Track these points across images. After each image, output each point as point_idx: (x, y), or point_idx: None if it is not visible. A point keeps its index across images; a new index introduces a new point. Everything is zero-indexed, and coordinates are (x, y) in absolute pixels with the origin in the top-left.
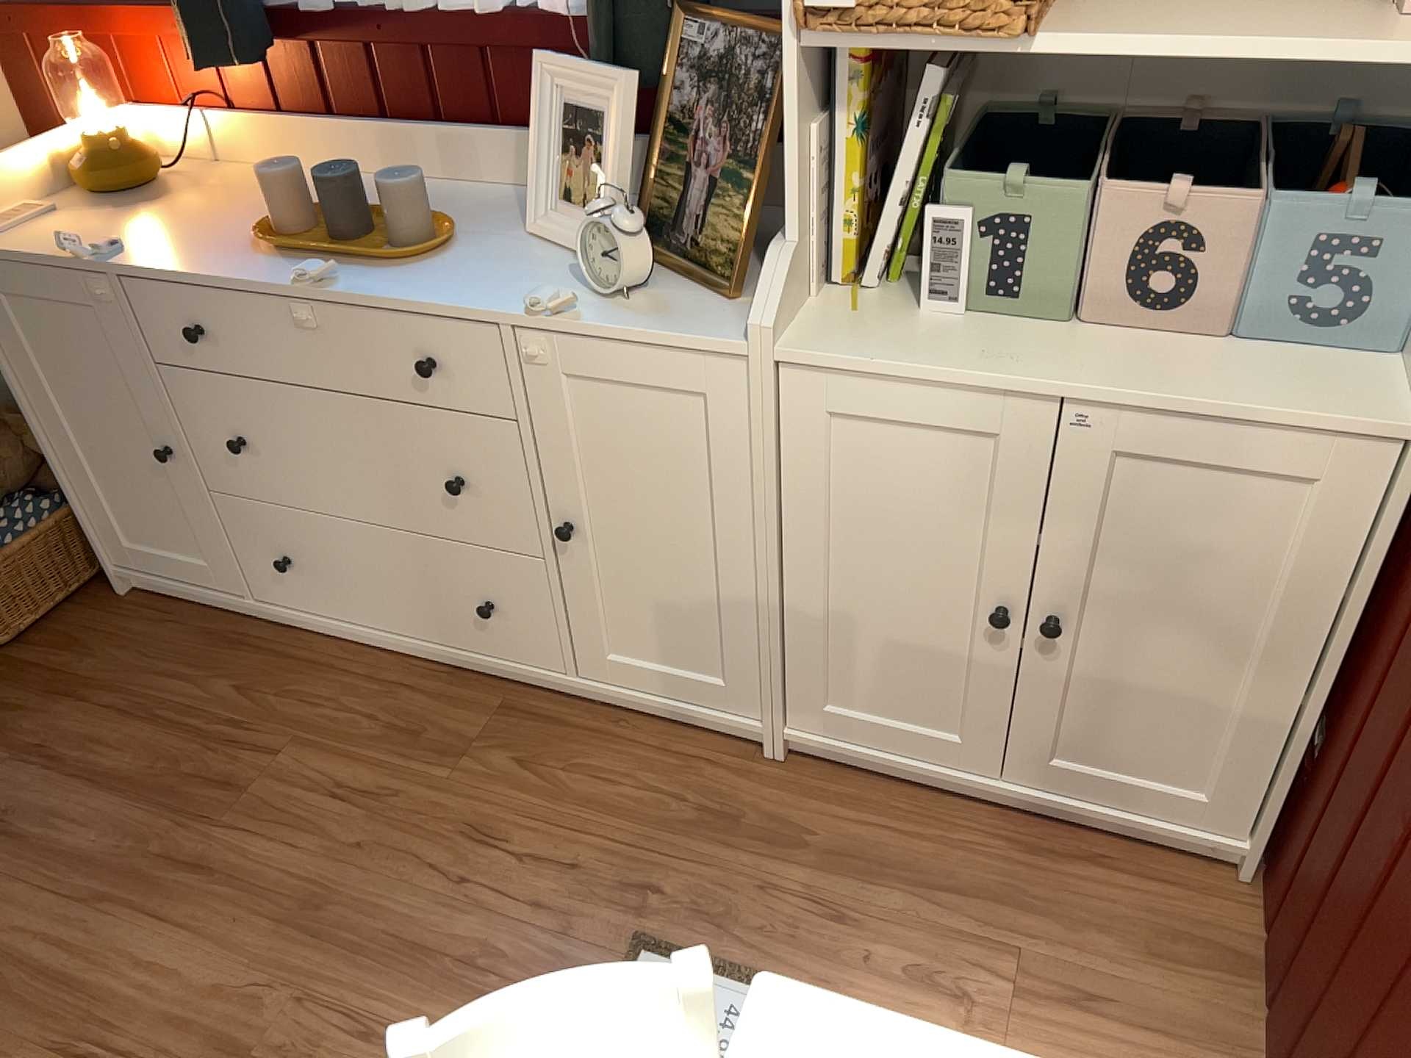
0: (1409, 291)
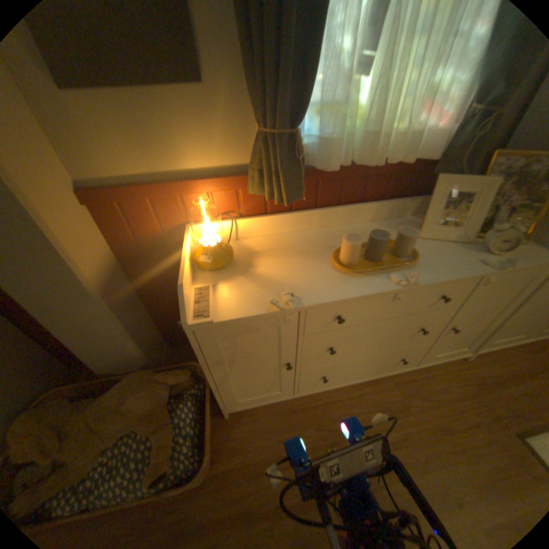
0: None
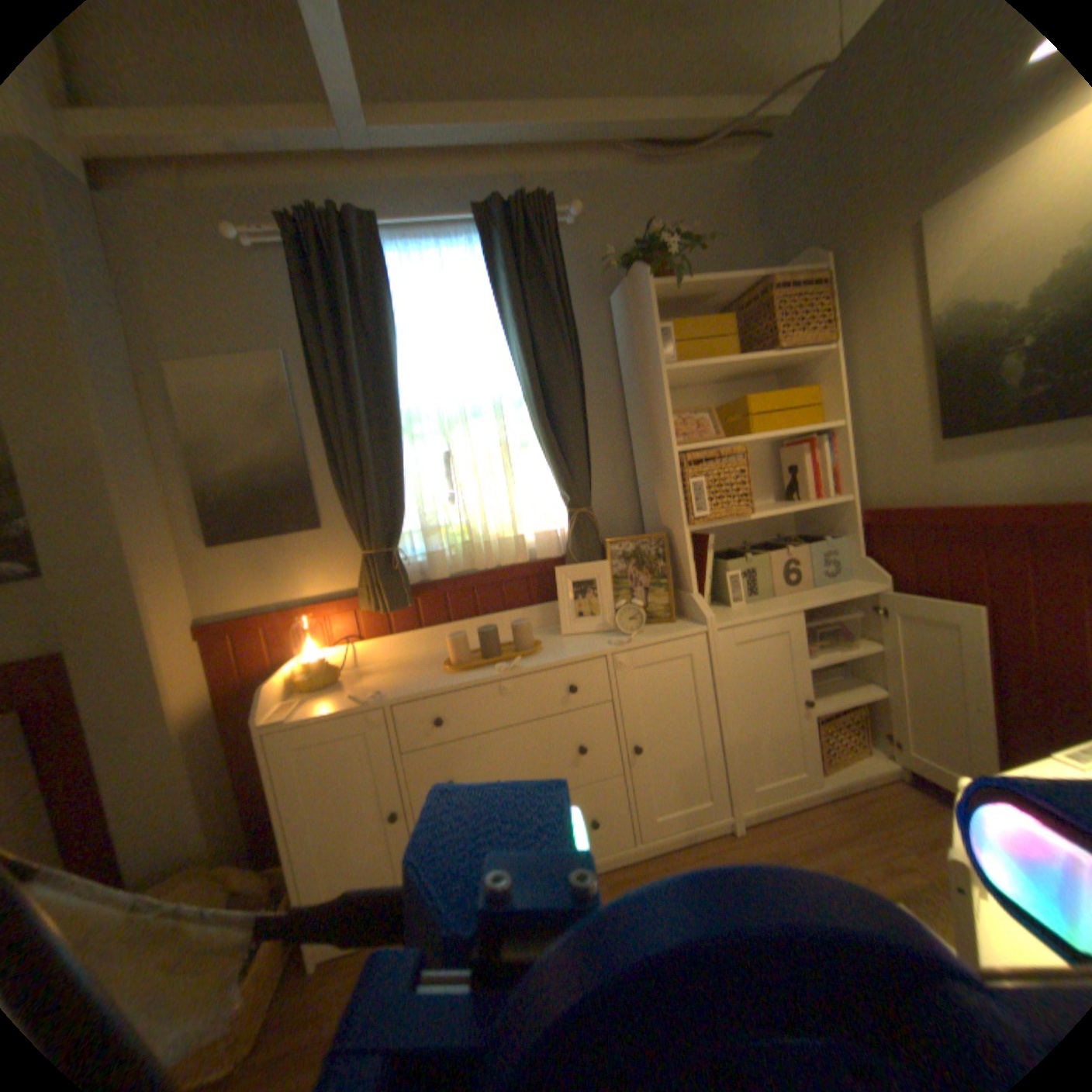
0: (852, 557)
